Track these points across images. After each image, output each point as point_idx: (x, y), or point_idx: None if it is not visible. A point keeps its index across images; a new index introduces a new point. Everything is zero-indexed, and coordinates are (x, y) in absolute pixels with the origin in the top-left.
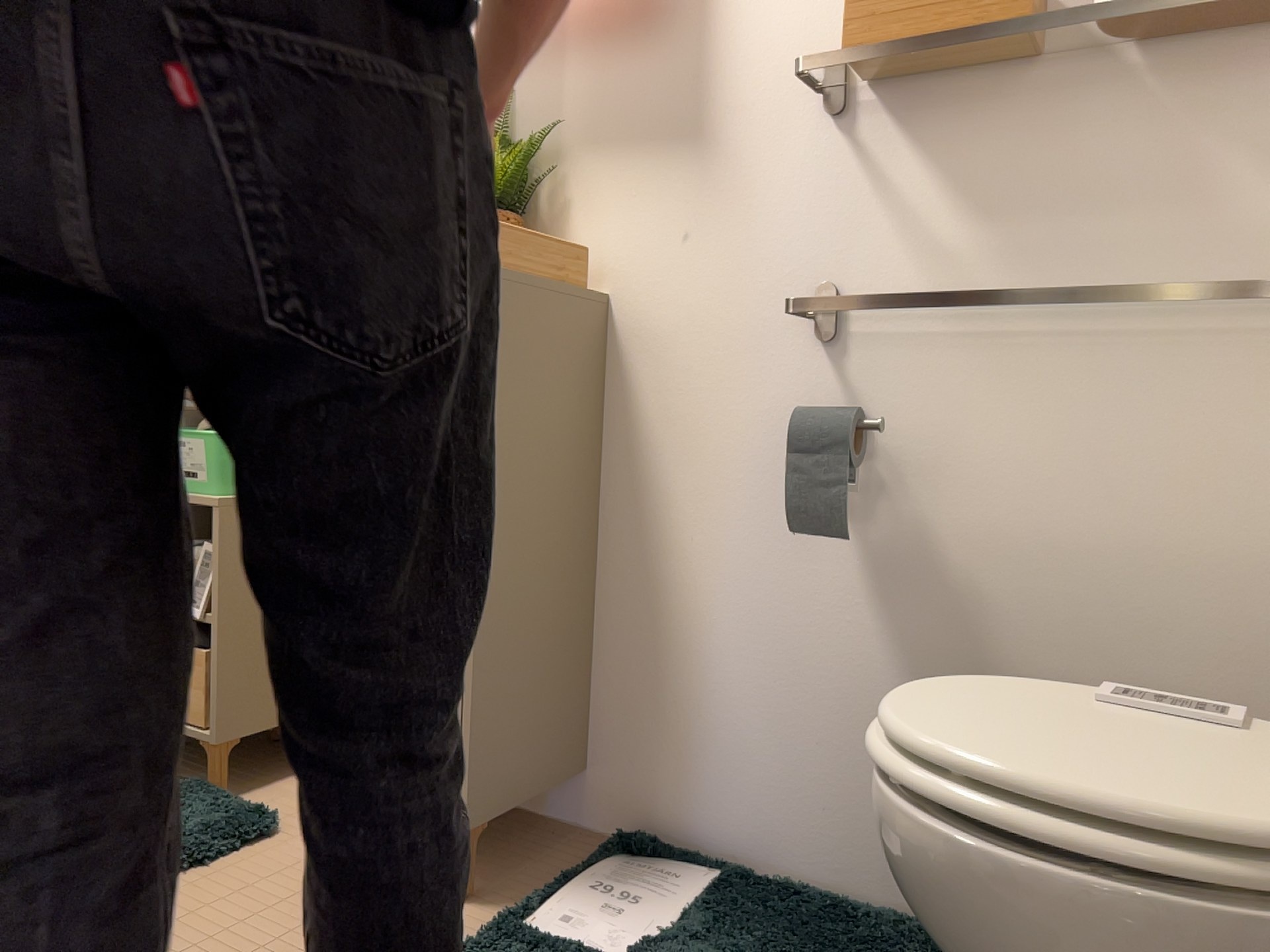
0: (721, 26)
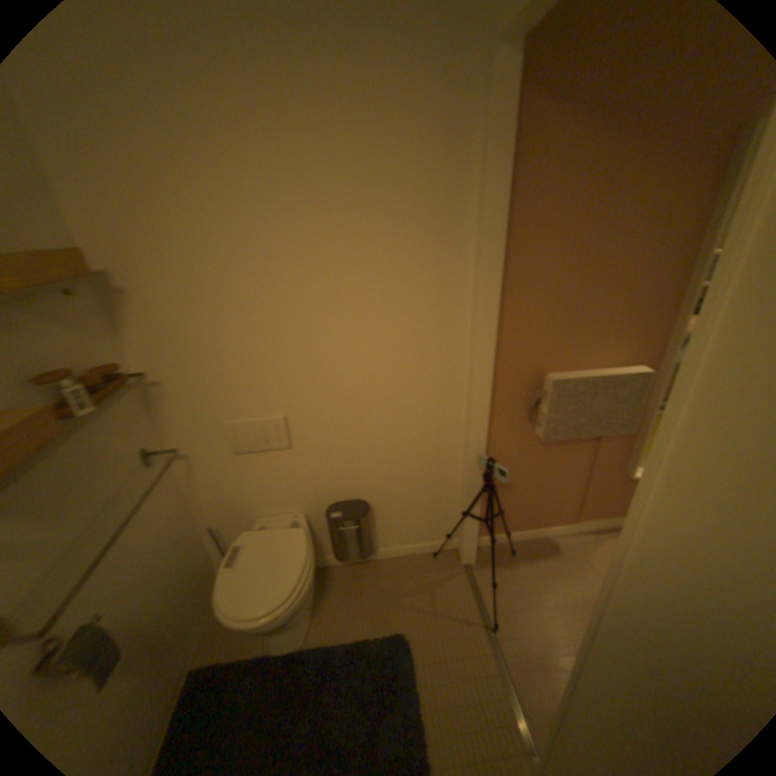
0: None
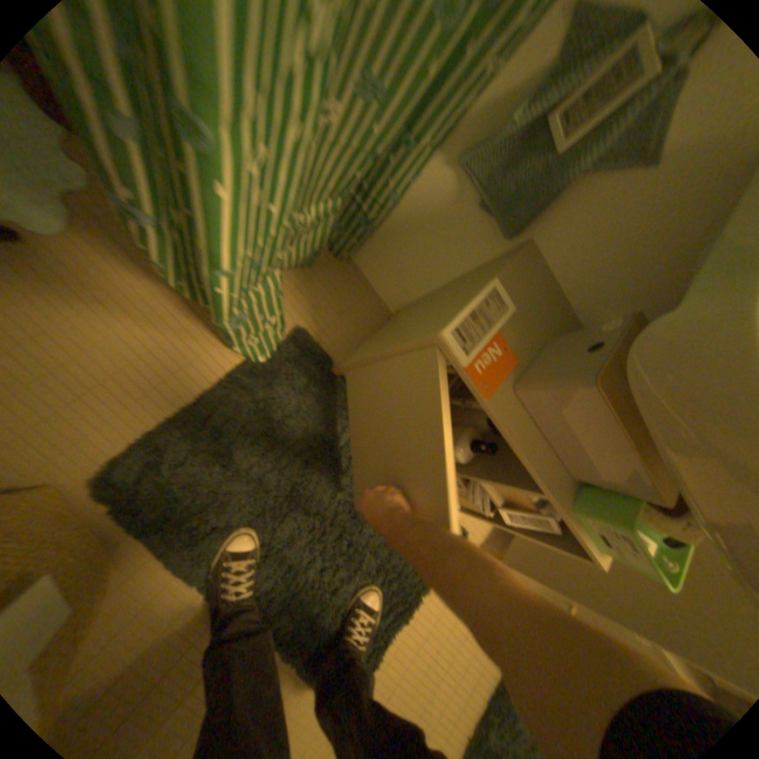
0: None
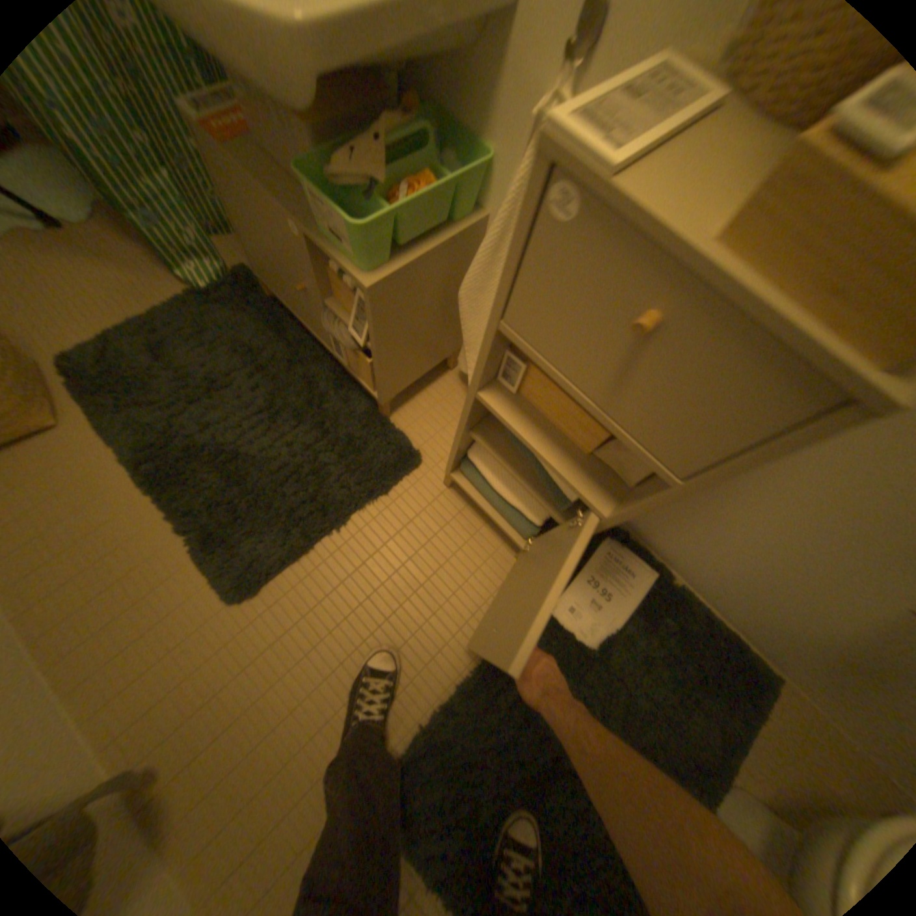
0: None
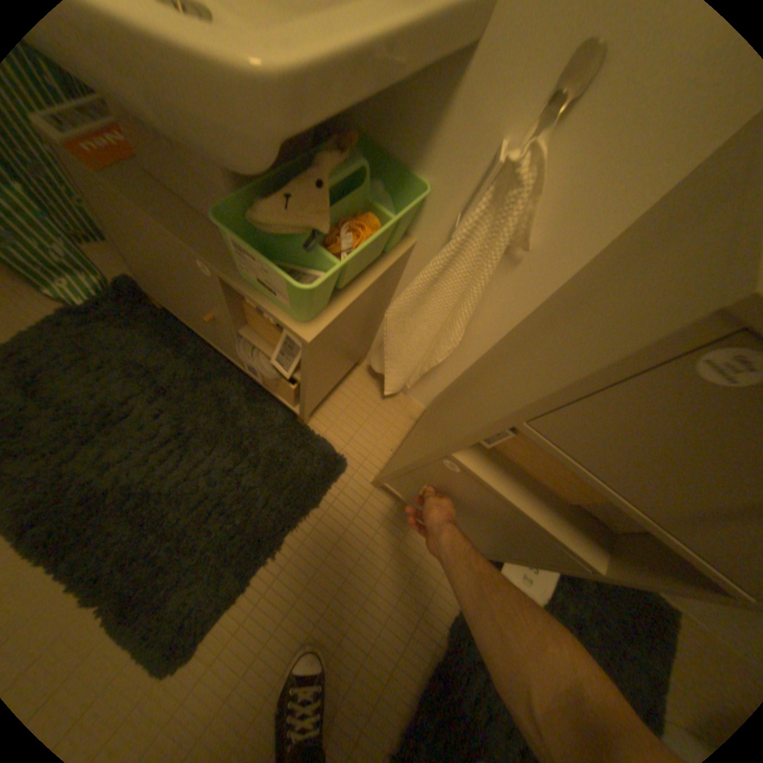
0: None
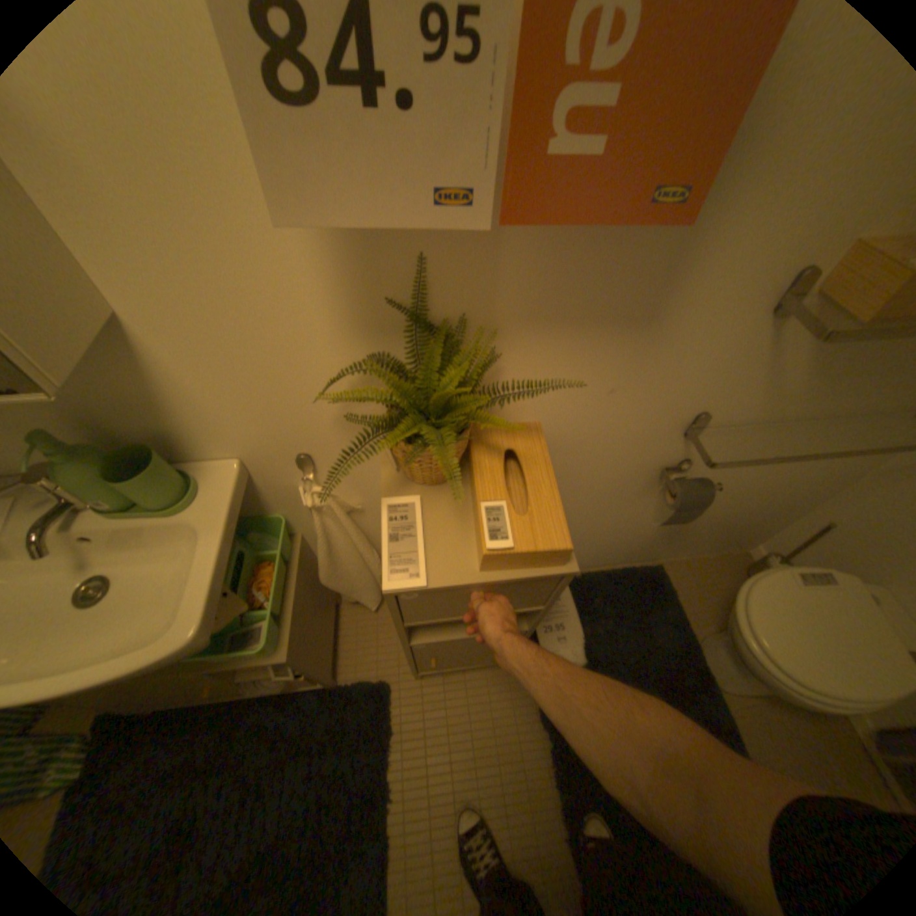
0: (727, 208)
